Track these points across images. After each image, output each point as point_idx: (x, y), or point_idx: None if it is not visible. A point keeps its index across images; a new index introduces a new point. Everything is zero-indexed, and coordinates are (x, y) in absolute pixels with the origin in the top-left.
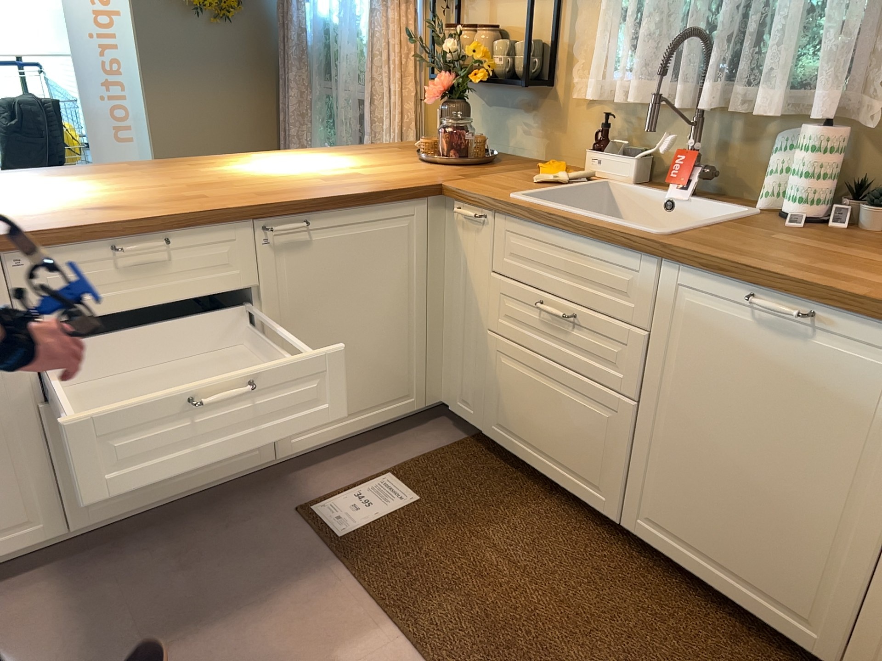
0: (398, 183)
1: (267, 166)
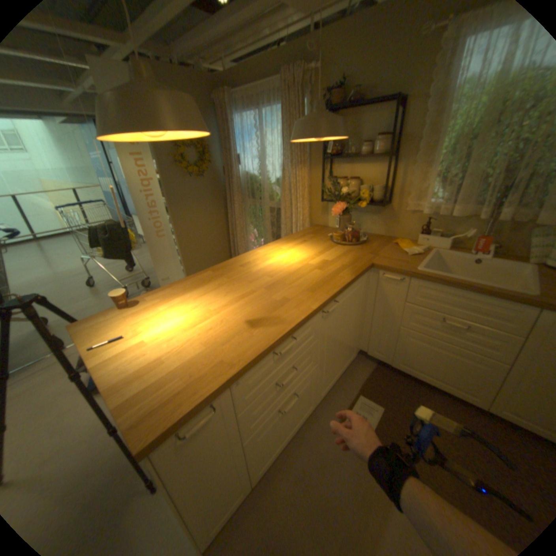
0: (355, 266)
1: (276, 260)
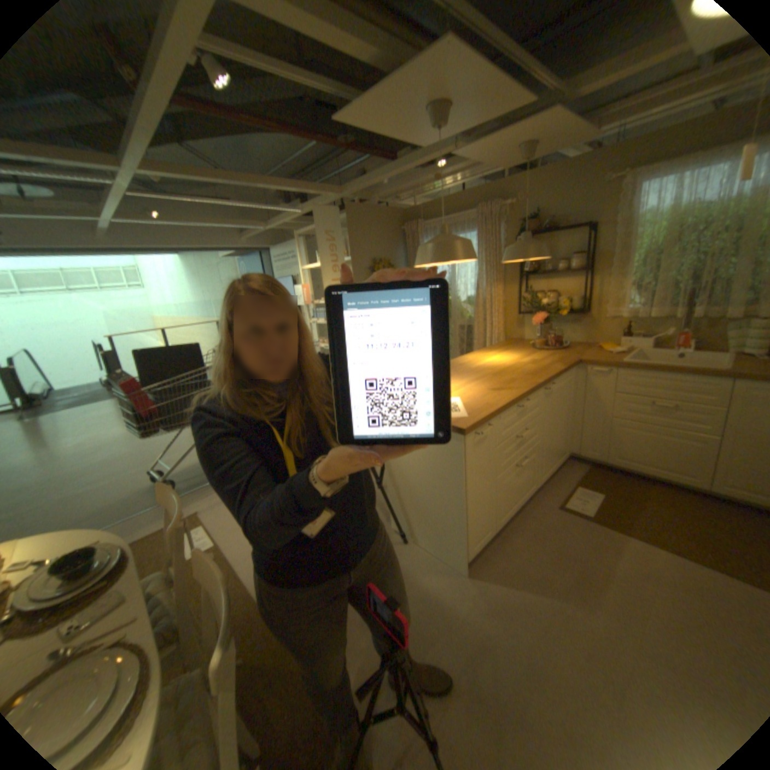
0: (564, 361)
1: (488, 361)
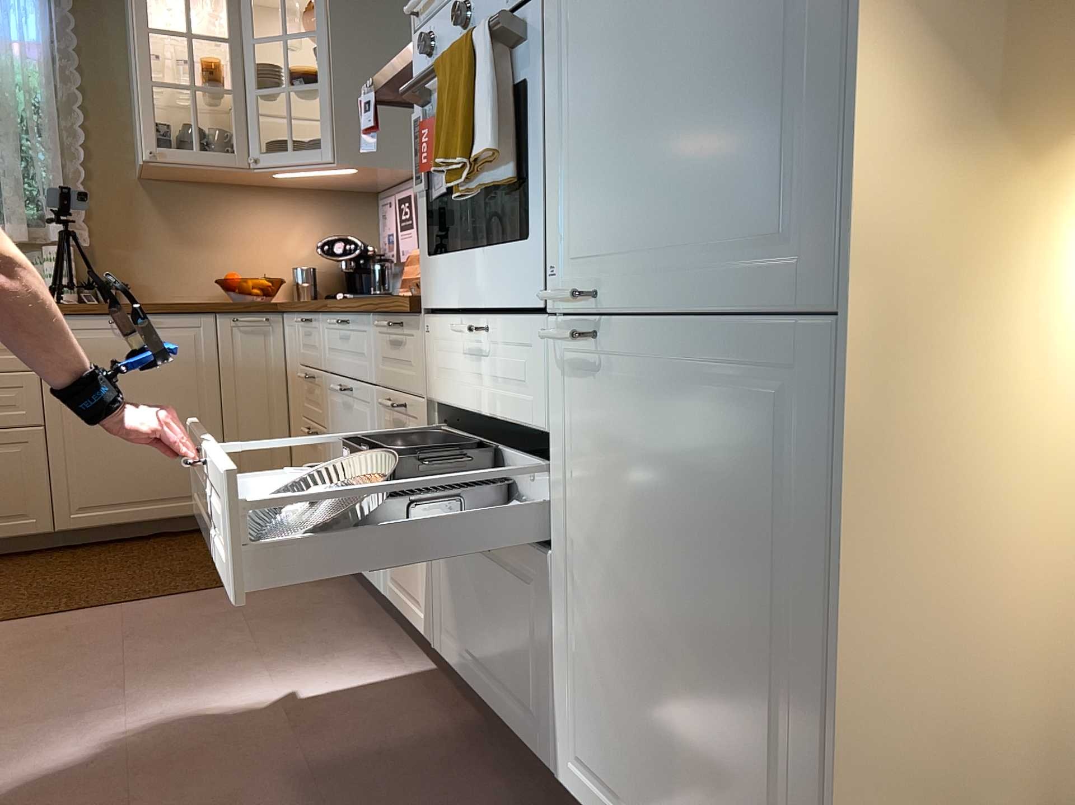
0: None
1: None
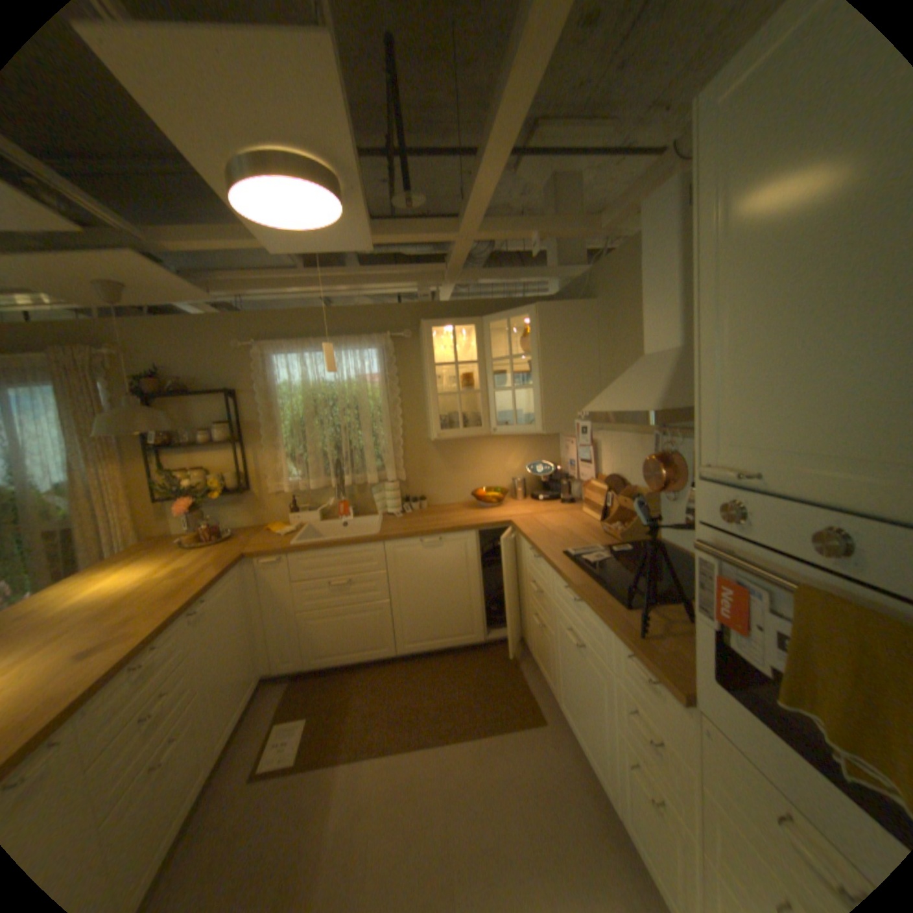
0: (221, 563)
1: (92, 593)
